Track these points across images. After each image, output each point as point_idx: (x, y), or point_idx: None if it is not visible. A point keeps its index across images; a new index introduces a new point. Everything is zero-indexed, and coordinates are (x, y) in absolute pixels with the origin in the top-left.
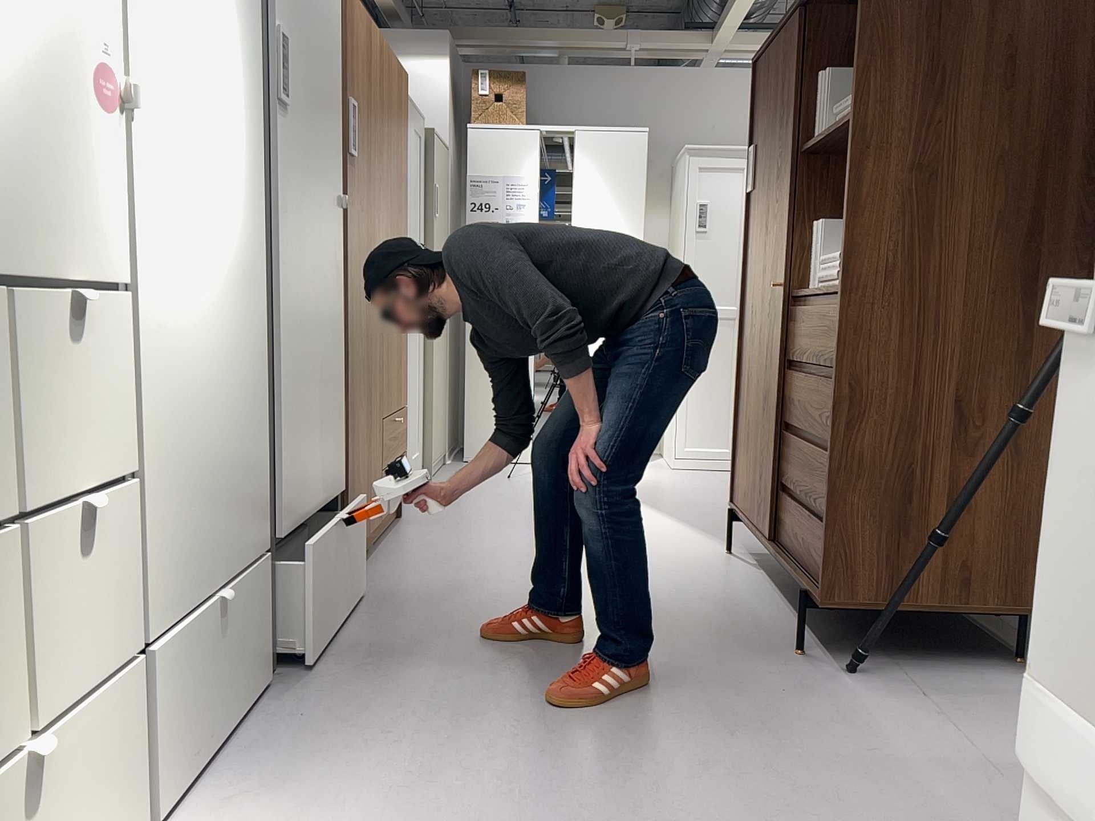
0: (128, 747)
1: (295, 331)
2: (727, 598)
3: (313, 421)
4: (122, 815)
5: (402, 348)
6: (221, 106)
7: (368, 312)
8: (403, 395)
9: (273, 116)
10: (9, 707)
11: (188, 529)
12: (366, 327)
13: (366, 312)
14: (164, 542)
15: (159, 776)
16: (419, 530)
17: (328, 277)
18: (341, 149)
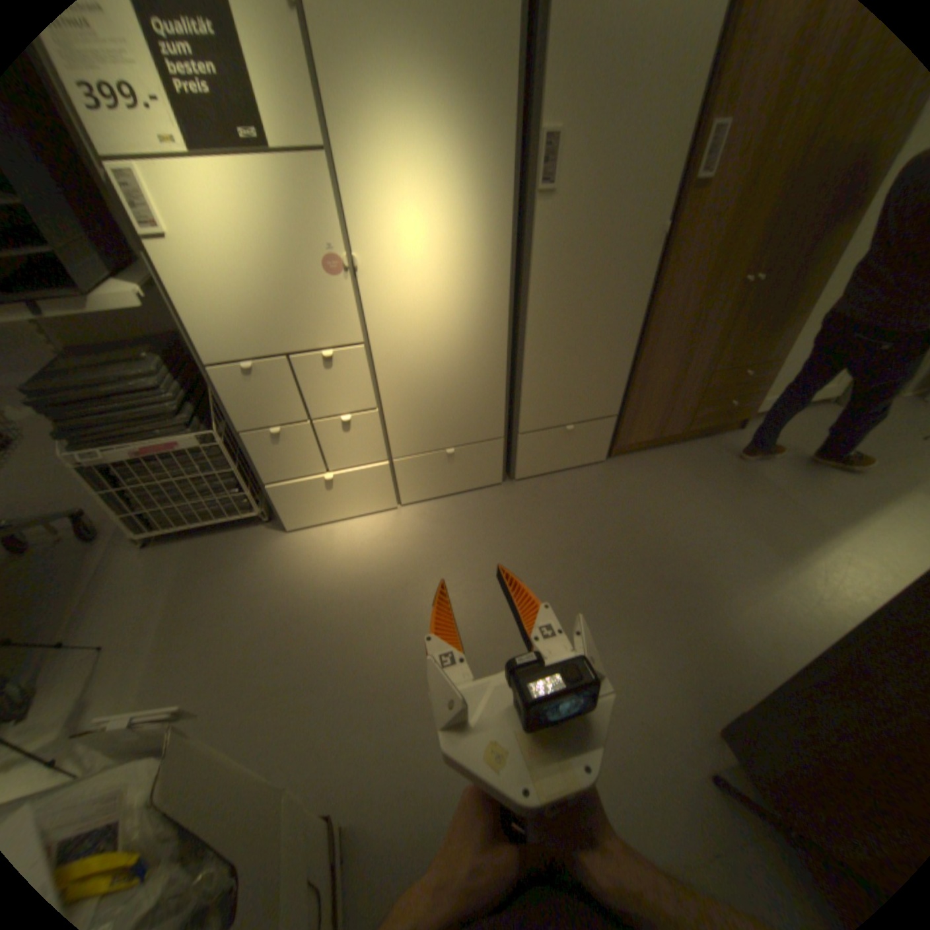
0: (386, 482)
1: (554, 336)
2: (802, 662)
3: (575, 381)
4: (384, 497)
5: (794, 317)
6: (455, 228)
7: (709, 302)
8: (779, 353)
9: (537, 204)
10: (322, 463)
11: (425, 426)
12: (700, 314)
13: (704, 303)
14: (406, 429)
15: (405, 493)
16: (733, 446)
17: (619, 293)
18: (691, 175)
